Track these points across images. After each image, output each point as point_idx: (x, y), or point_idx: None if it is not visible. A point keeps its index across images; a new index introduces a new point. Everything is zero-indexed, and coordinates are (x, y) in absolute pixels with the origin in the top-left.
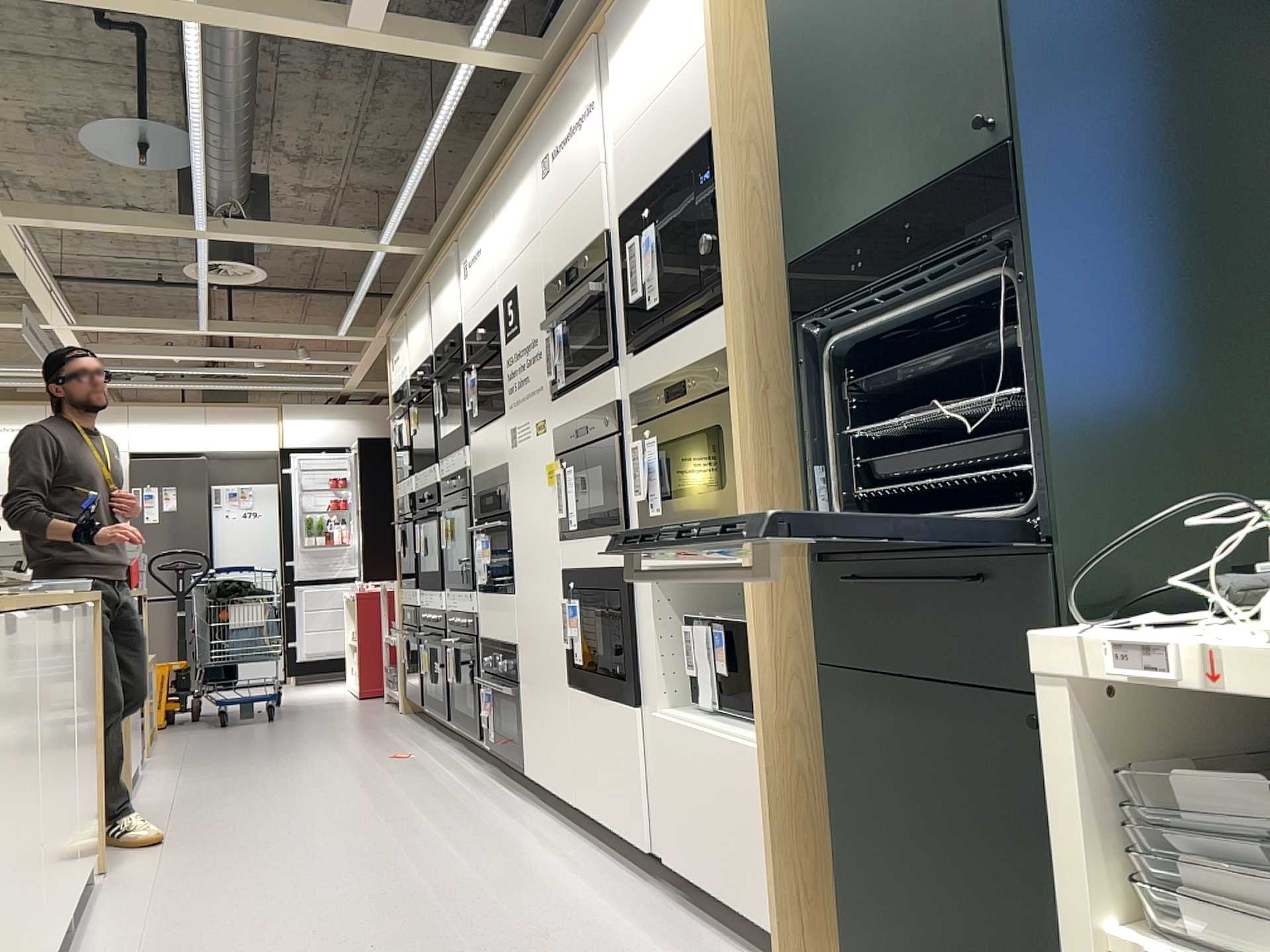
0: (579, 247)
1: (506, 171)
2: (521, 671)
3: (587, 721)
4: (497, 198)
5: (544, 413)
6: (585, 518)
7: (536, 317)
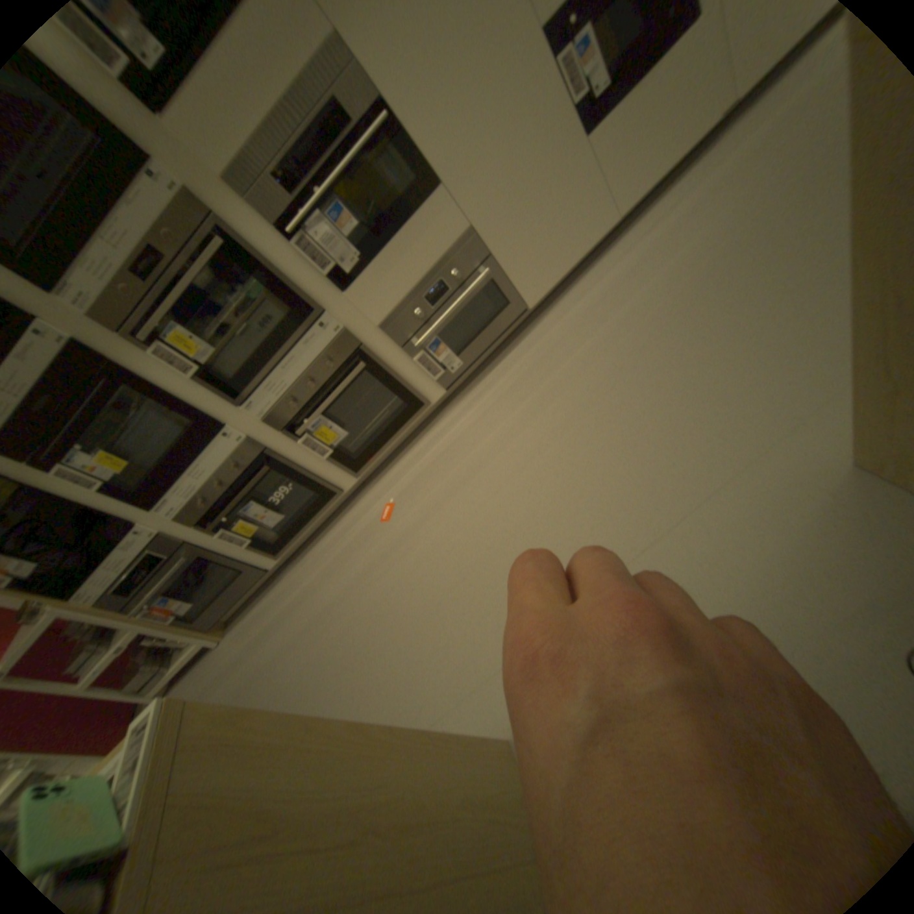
0: None
1: None
2: (491, 236)
3: (626, 126)
4: None
5: None
6: None
7: None
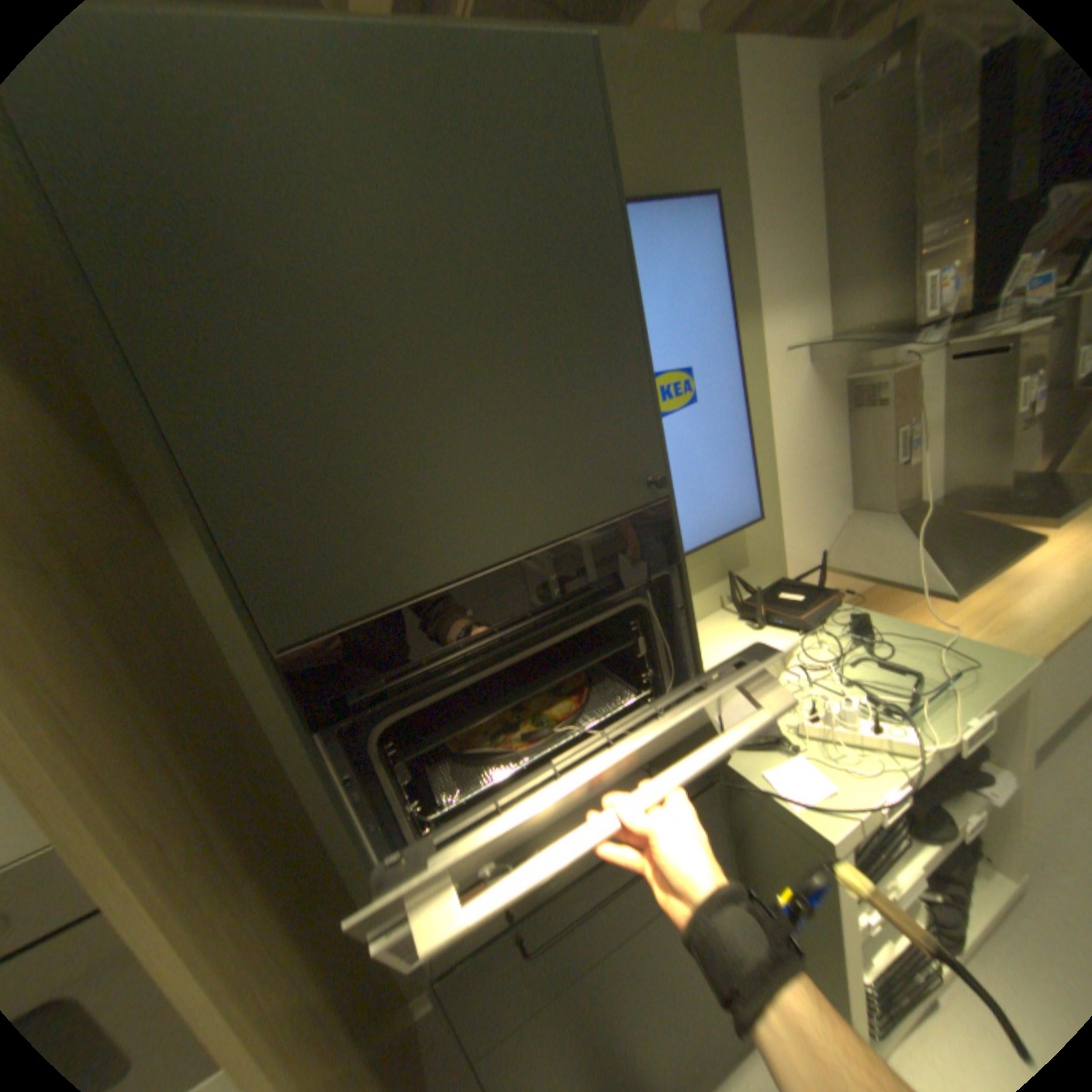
0: None
1: None
2: None
3: None
4: None
5: None
6: None
7: None
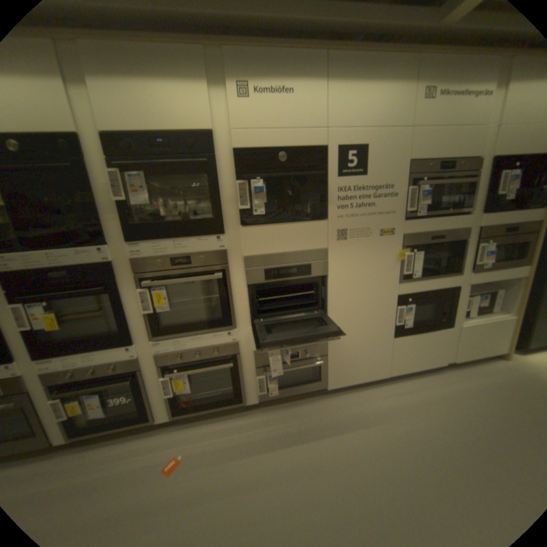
0: (457, 154)
1: (365, 56)
2: (332, 348)
3: (410, 344)
4: (340, 66)
5: (395, 225)
6: (429, 272)
7: (395, 173)
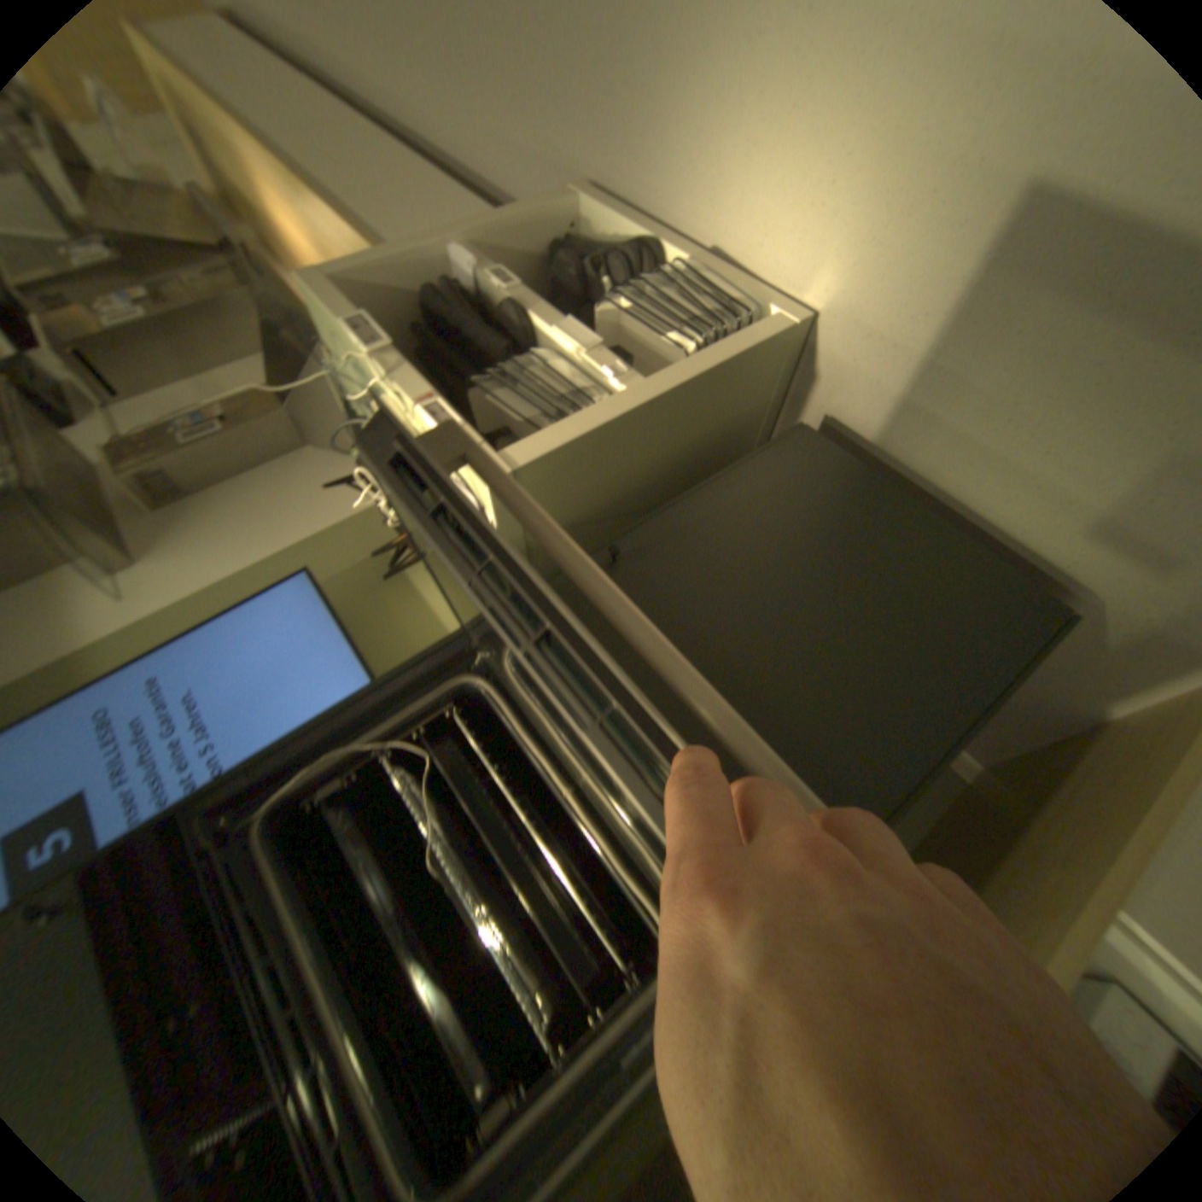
0: None
1: None
2: None
3: None
4: None
5: None
6: None
7: None
